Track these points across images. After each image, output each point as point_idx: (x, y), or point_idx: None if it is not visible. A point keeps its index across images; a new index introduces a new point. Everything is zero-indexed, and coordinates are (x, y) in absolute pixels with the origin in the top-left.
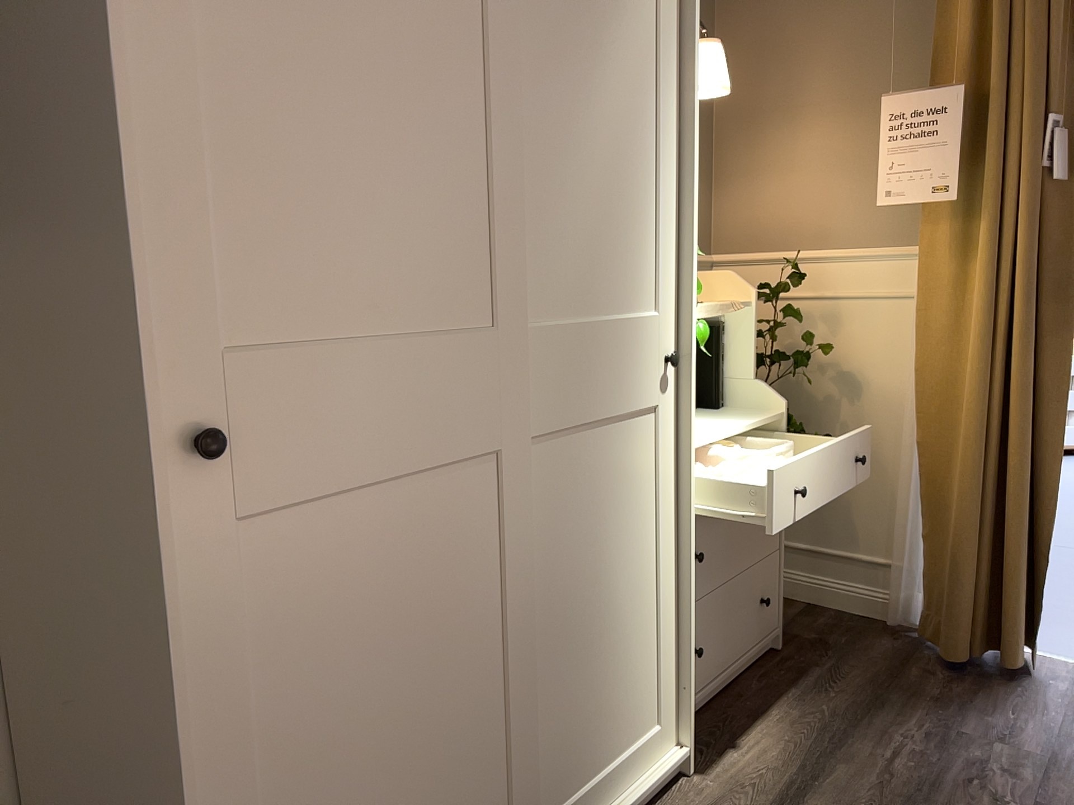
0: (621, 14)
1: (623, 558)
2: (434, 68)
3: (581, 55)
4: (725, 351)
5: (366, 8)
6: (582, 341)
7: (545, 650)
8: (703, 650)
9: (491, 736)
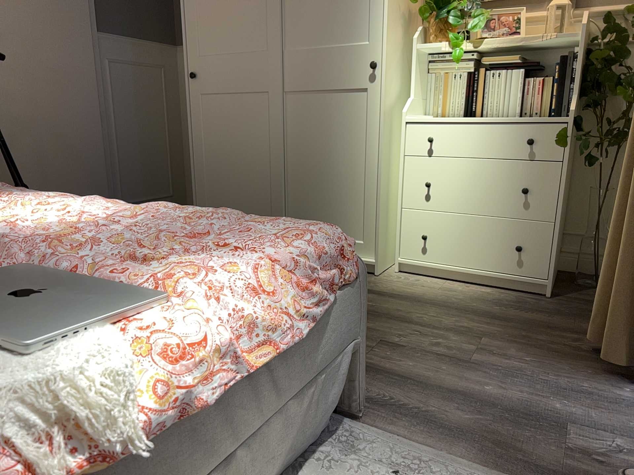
0: None
1: (339, 153)
2: None
3: None
4: (574, 74)
5: None
6: (314, 57)
7: (295, 171)
8: (425, 236)
9: (264, 184)
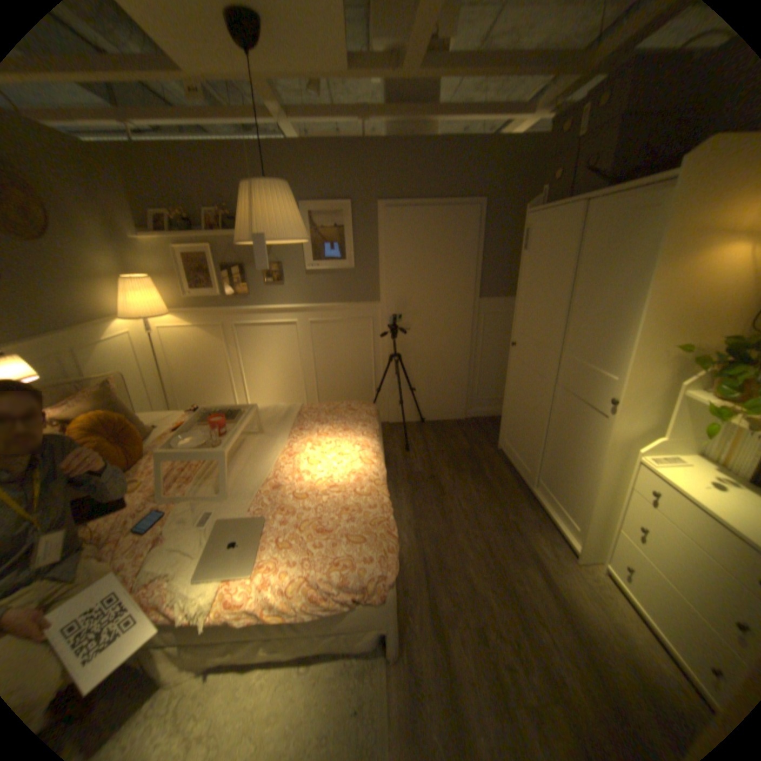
0: (626, 251)
1: (580, 453)
2: (552, 287)
3: (601, 273)
4: None
5: (543, 277)
6: (579, 369)
7: (553, 443)
8: (631, 570)
9: (534, 439)
